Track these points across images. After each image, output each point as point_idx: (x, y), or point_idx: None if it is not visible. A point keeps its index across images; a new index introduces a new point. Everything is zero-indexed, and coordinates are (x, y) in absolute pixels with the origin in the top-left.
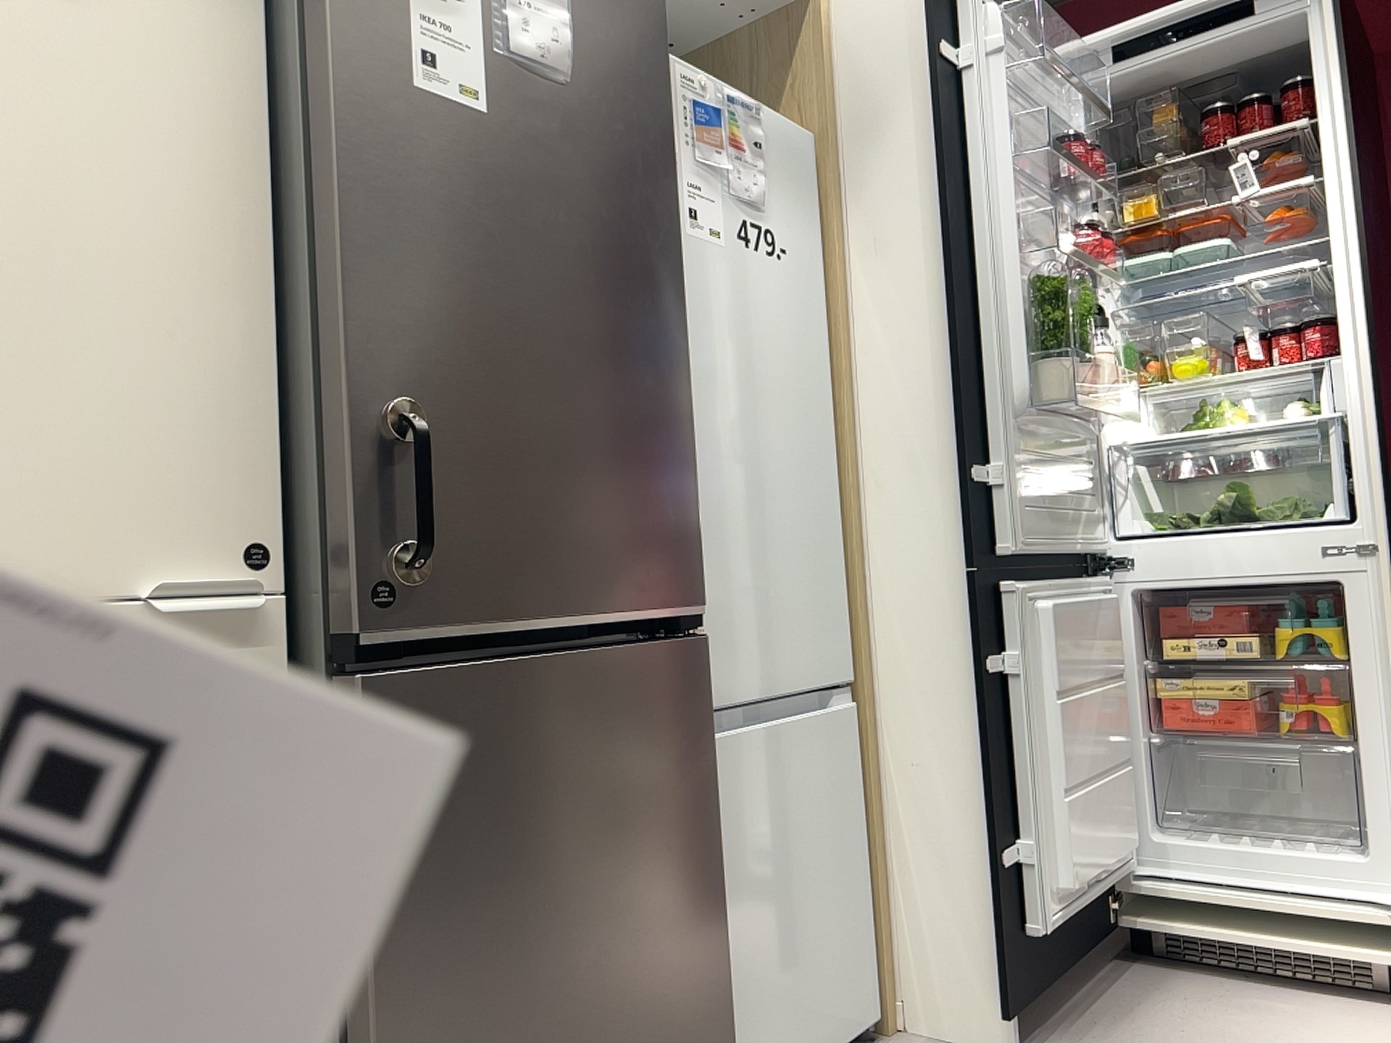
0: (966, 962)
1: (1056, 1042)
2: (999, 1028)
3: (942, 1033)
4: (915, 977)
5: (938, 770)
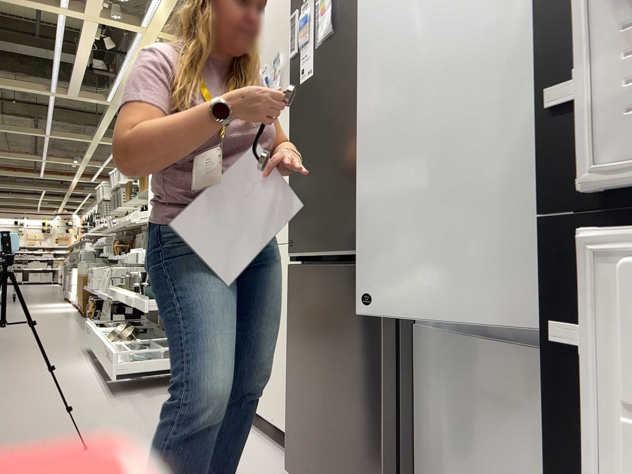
0: None
1: None
2: None
3: None
4: None
5: None
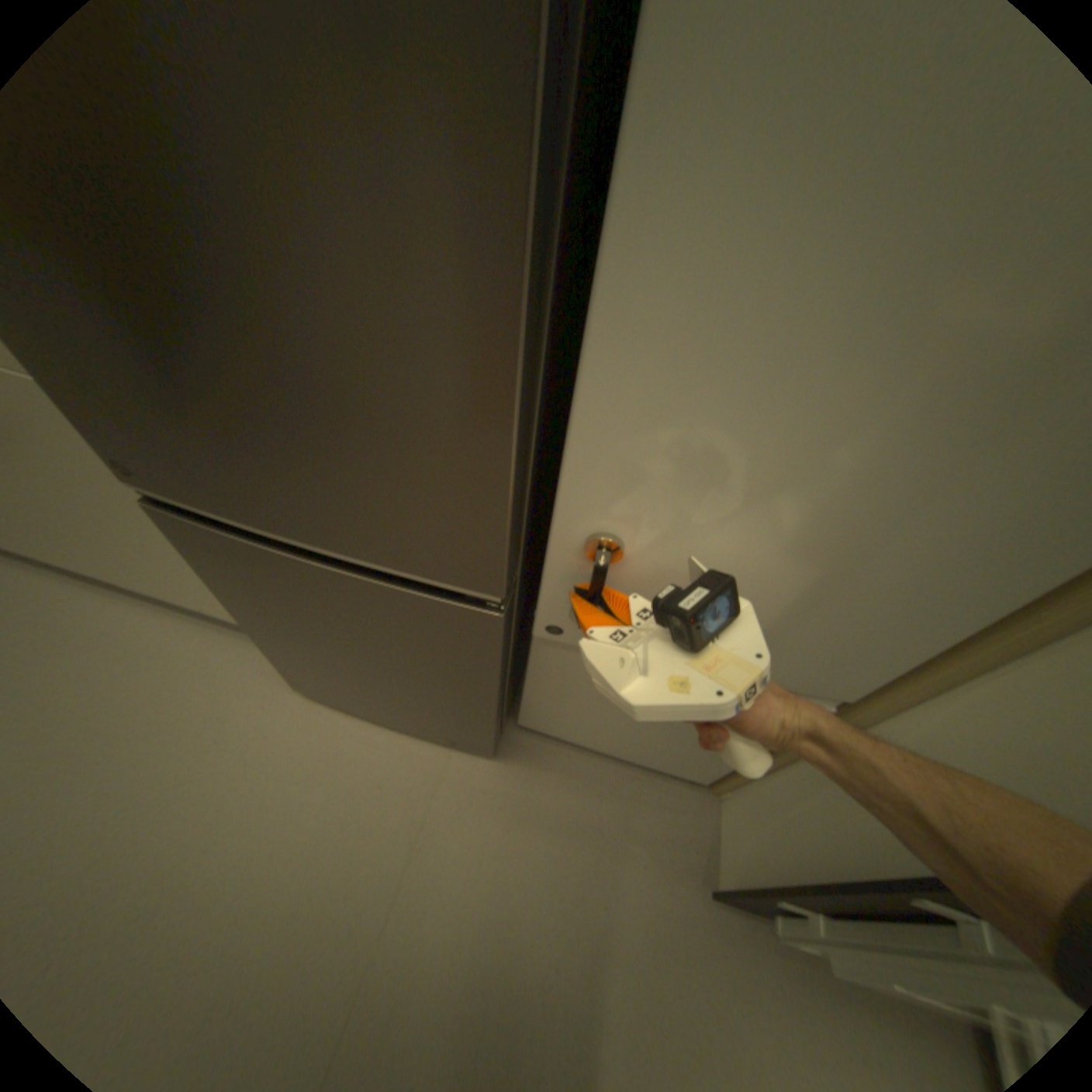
0: (747, 852)
1: (758, 929)
2: (727, 882)
3: (722, 830)
4: (738, 804)
5: (835, 813)
